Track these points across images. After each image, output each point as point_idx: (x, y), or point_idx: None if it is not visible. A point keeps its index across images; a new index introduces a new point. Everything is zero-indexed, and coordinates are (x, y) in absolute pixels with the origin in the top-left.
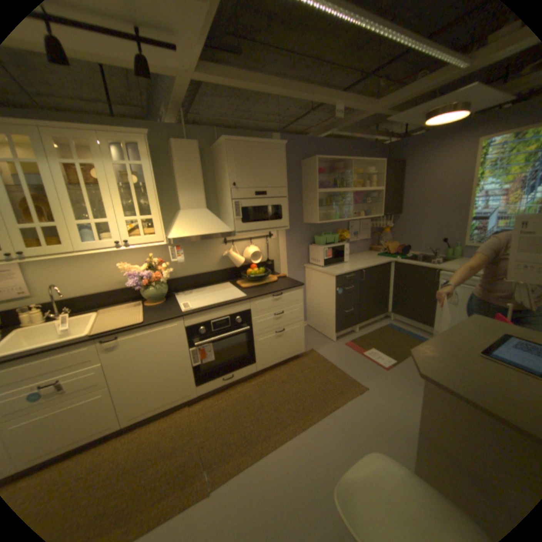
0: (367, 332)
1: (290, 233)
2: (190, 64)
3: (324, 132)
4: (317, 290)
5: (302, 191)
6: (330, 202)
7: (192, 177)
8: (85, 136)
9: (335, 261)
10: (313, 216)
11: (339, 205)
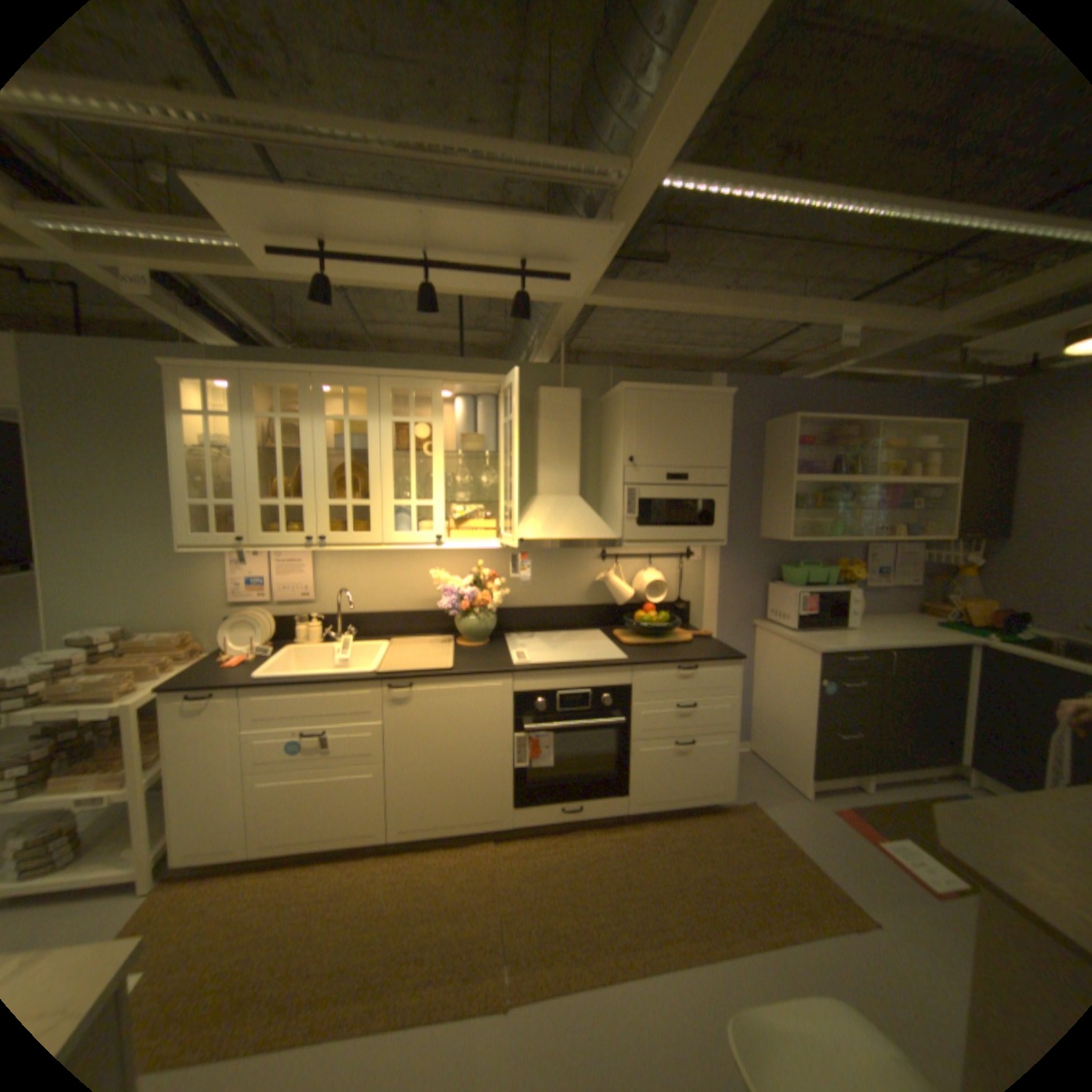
0: (899, 800)
1: (730, 554)
2: (586, 291)
3: (821, 369)
4: (778, 677)
5: (764, 477)
6: (824, 502)
7: (563, 445)
8: (428, 387)
9: (825, 624)
10: (782, 525)
11: (846, 508)
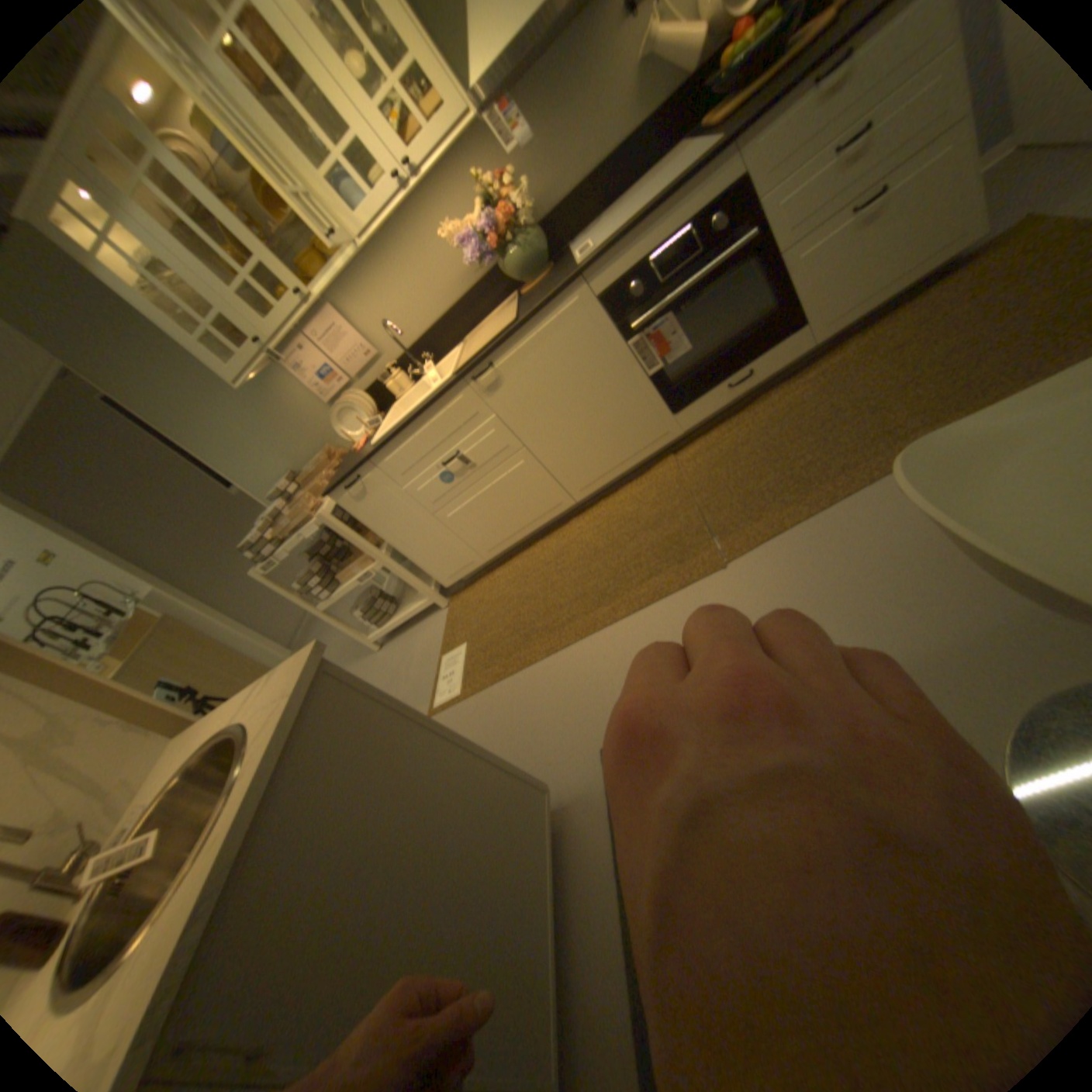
0: None
1: None
2: None
3: None
4: None
5: None
6: None
7: None
8: None
9: None
10: None
11: None
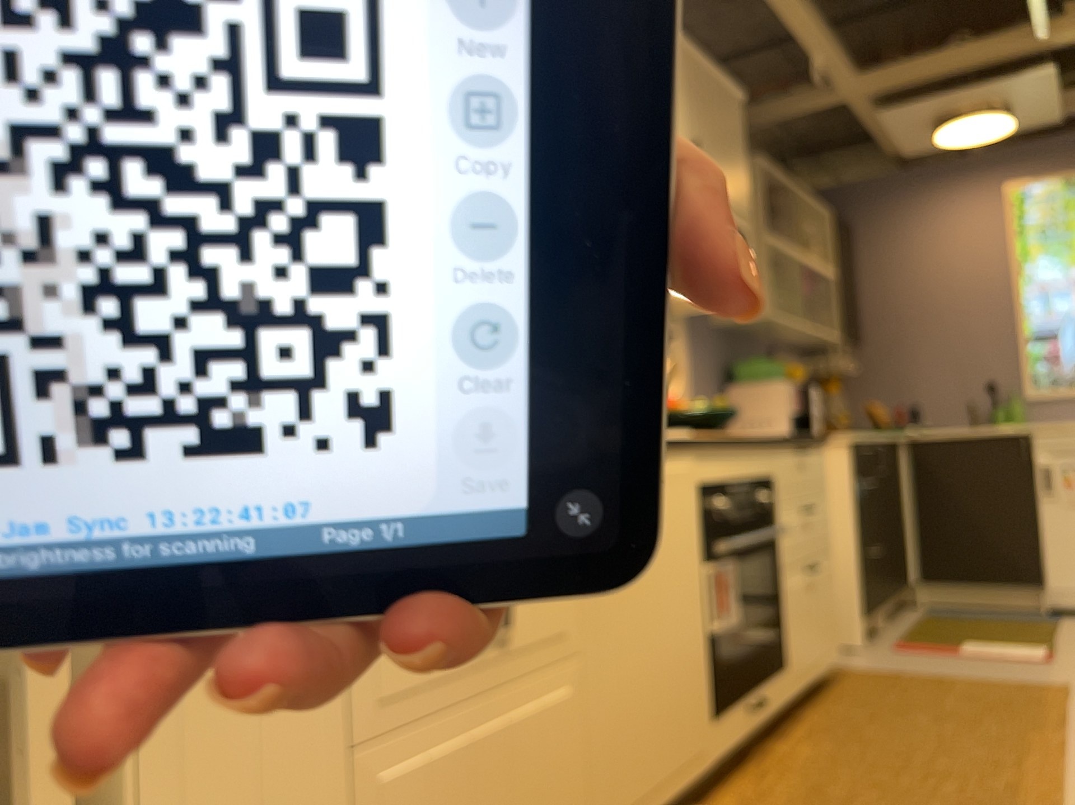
0: (906, 628)
1: (696, 343)
2: None
3: None
4: None
5: None
6: None
7: None
8: None
9: (805, 427)
10: None
11: None
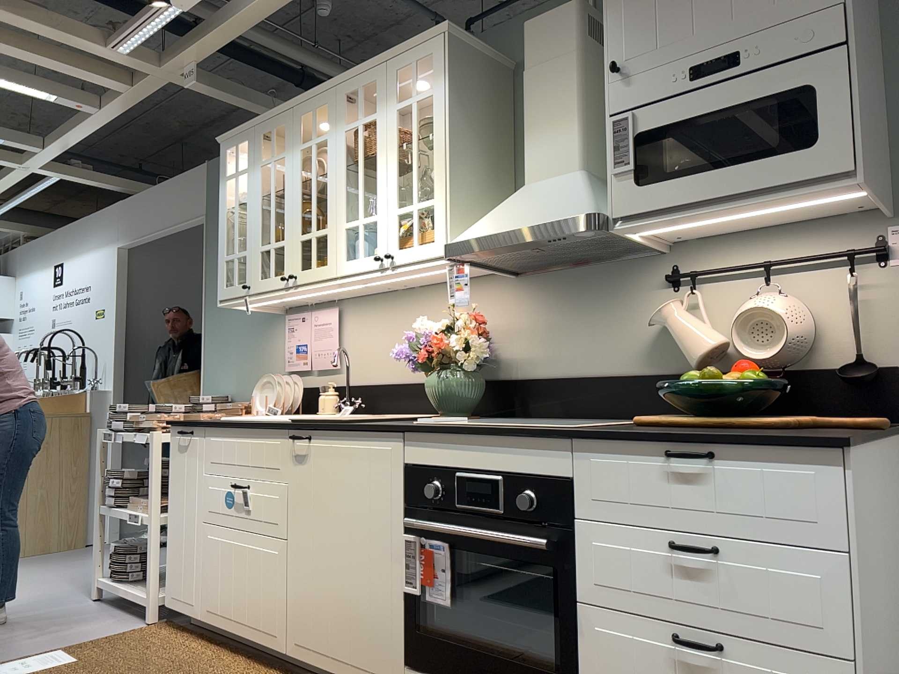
0: None
1: None
2: None
3: None
4: None
5: None
6: None
7: (552, 95)
8: (386, 81)
9: None
10: None
11: None
